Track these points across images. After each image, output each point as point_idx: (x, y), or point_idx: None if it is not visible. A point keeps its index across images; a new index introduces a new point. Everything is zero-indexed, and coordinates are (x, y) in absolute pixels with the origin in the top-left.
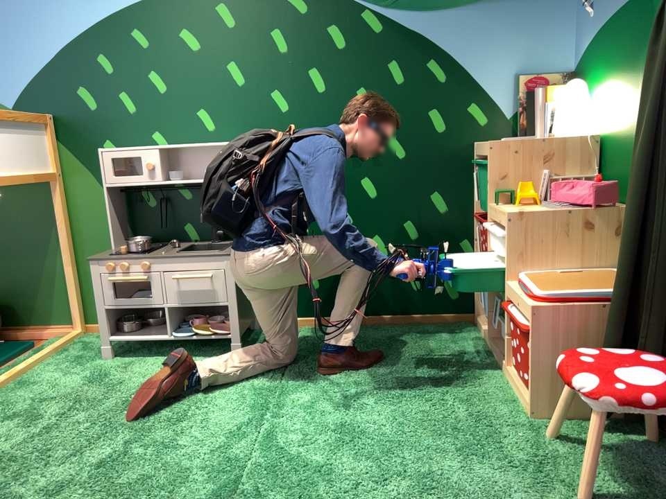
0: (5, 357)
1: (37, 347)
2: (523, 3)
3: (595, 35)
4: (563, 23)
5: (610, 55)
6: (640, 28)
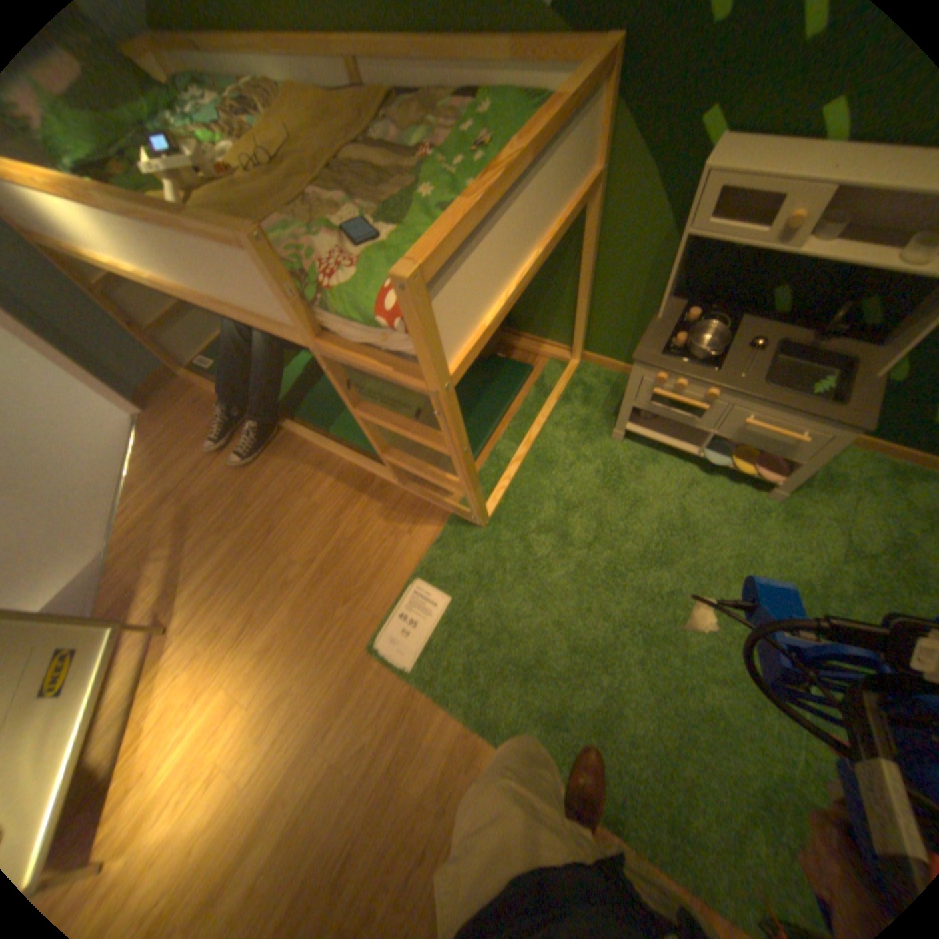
0: (511, 393)
1: (535, 374)
2: None
3: None
4: None
5: None
6: None
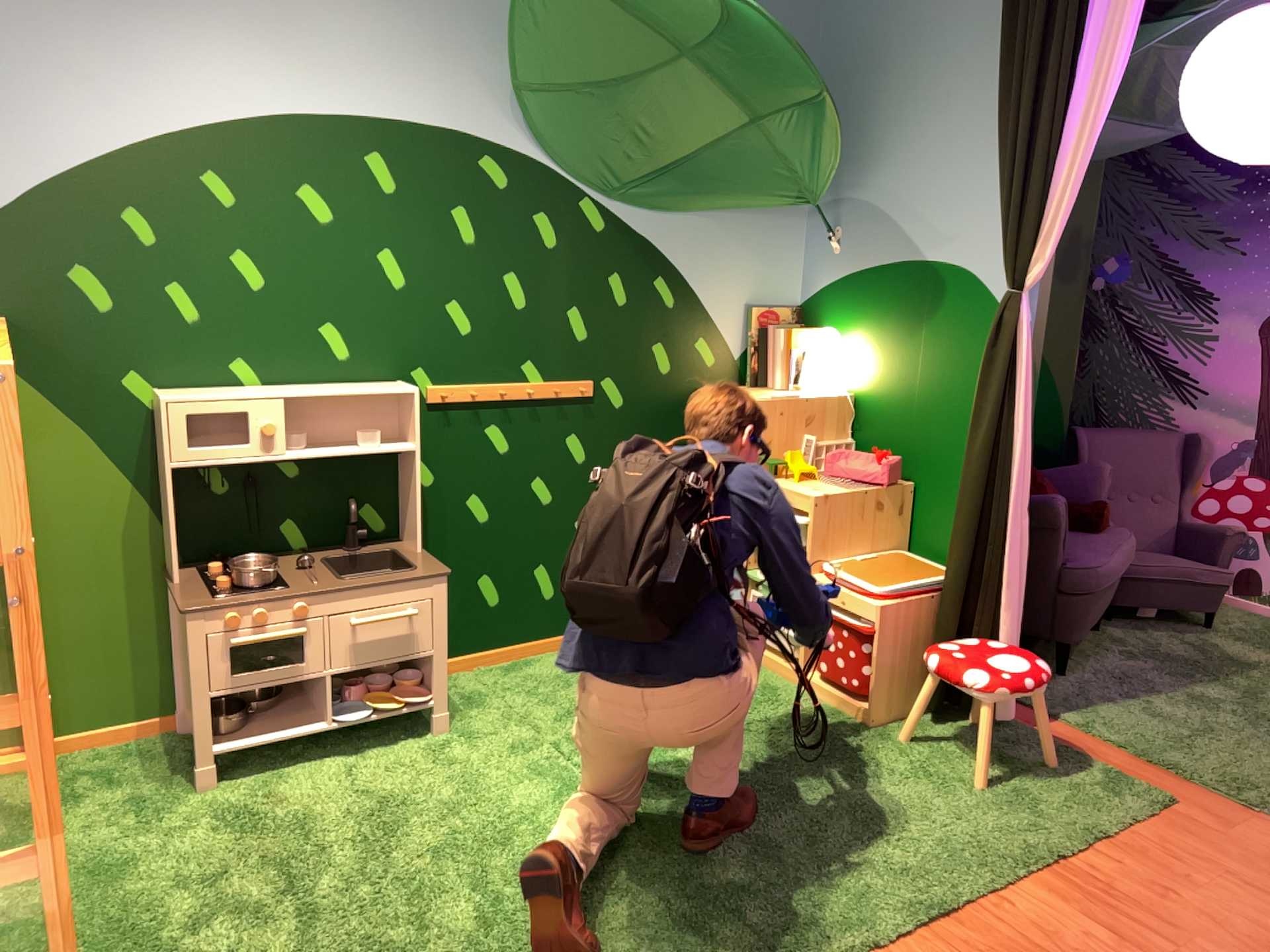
0: None
1: None
2: (755, 223)
3: (839, 282)
4: (790, 252)
5: (865, 312)
6: (914, 301)
